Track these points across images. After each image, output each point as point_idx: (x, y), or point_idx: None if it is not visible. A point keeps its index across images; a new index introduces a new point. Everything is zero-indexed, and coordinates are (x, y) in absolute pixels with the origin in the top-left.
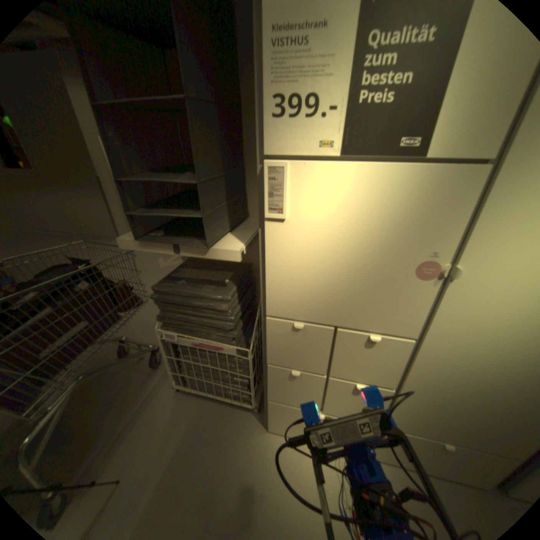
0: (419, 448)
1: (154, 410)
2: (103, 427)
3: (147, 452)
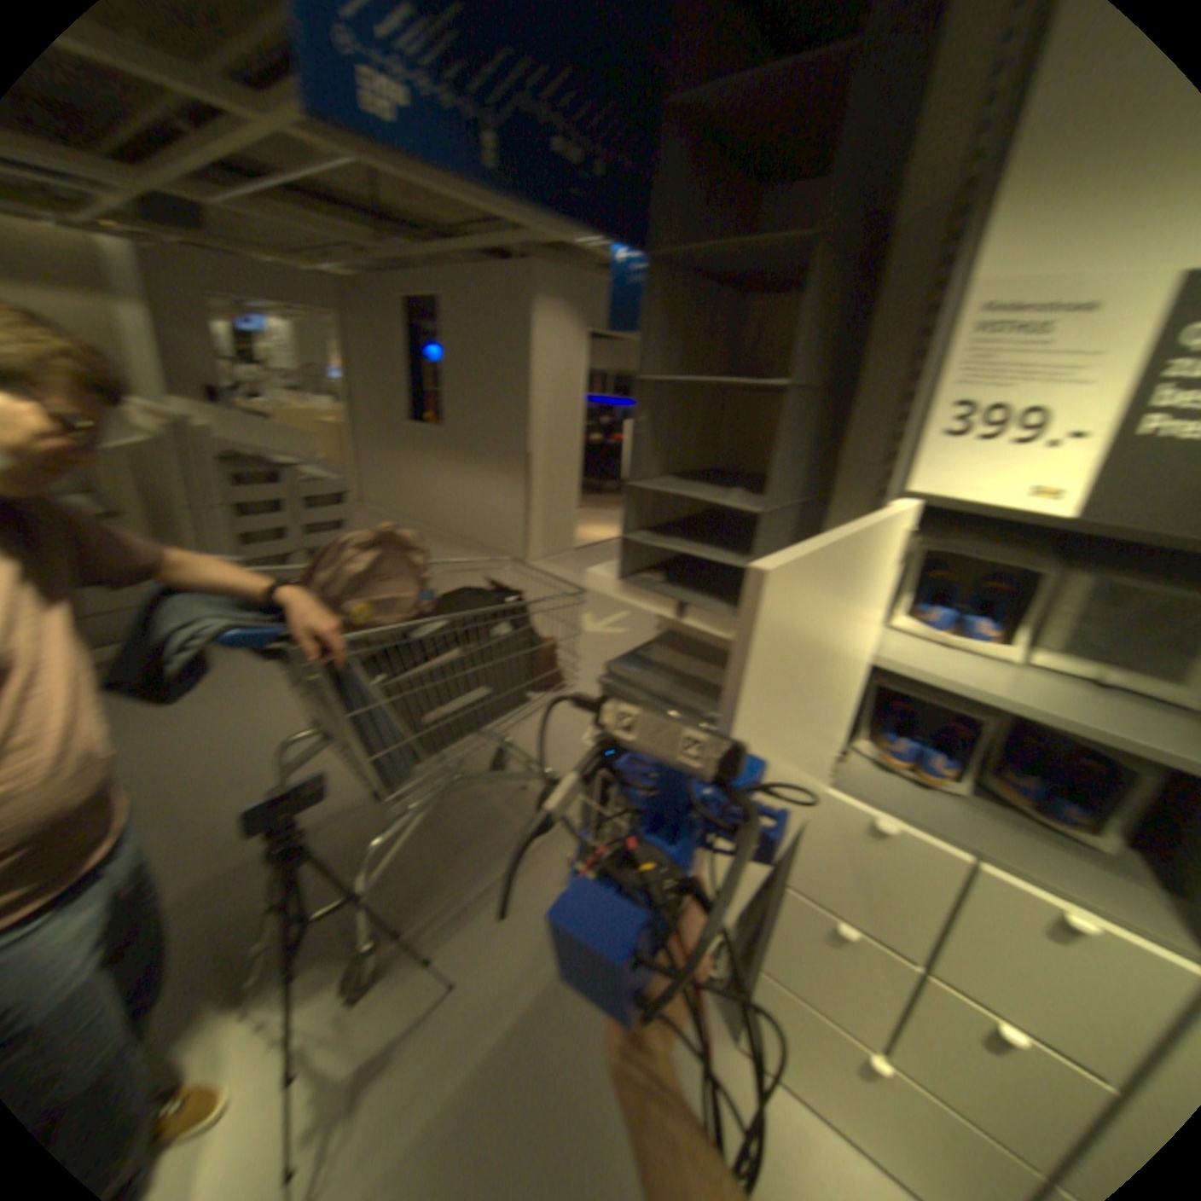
0: None
1: (525, 893)
2: (442, 884)
3: (501, 965)
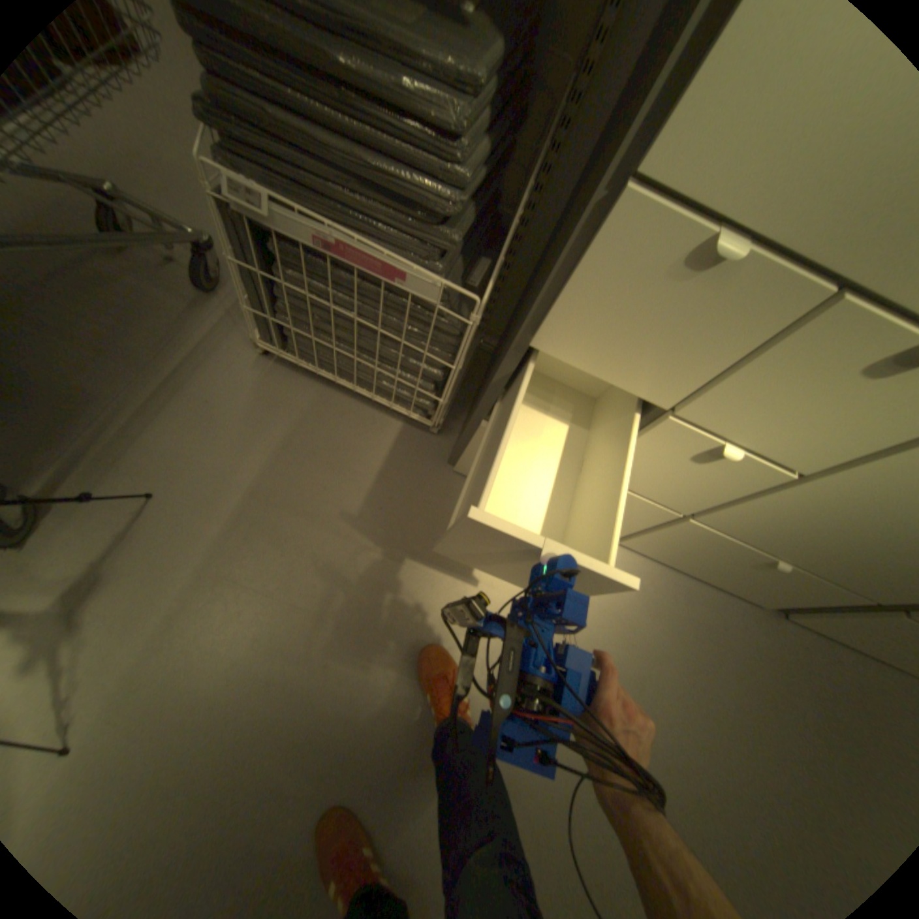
0: (727, 553)
1: (214, 382)
2: (97, 391)
3: (208, 458)
